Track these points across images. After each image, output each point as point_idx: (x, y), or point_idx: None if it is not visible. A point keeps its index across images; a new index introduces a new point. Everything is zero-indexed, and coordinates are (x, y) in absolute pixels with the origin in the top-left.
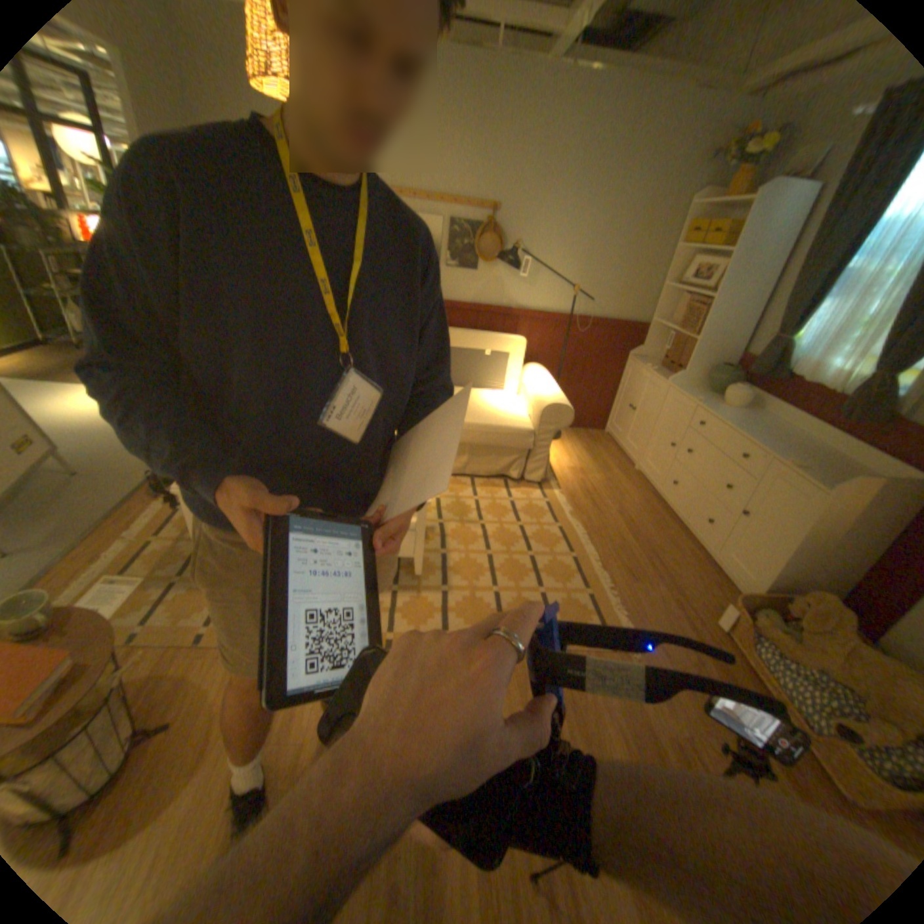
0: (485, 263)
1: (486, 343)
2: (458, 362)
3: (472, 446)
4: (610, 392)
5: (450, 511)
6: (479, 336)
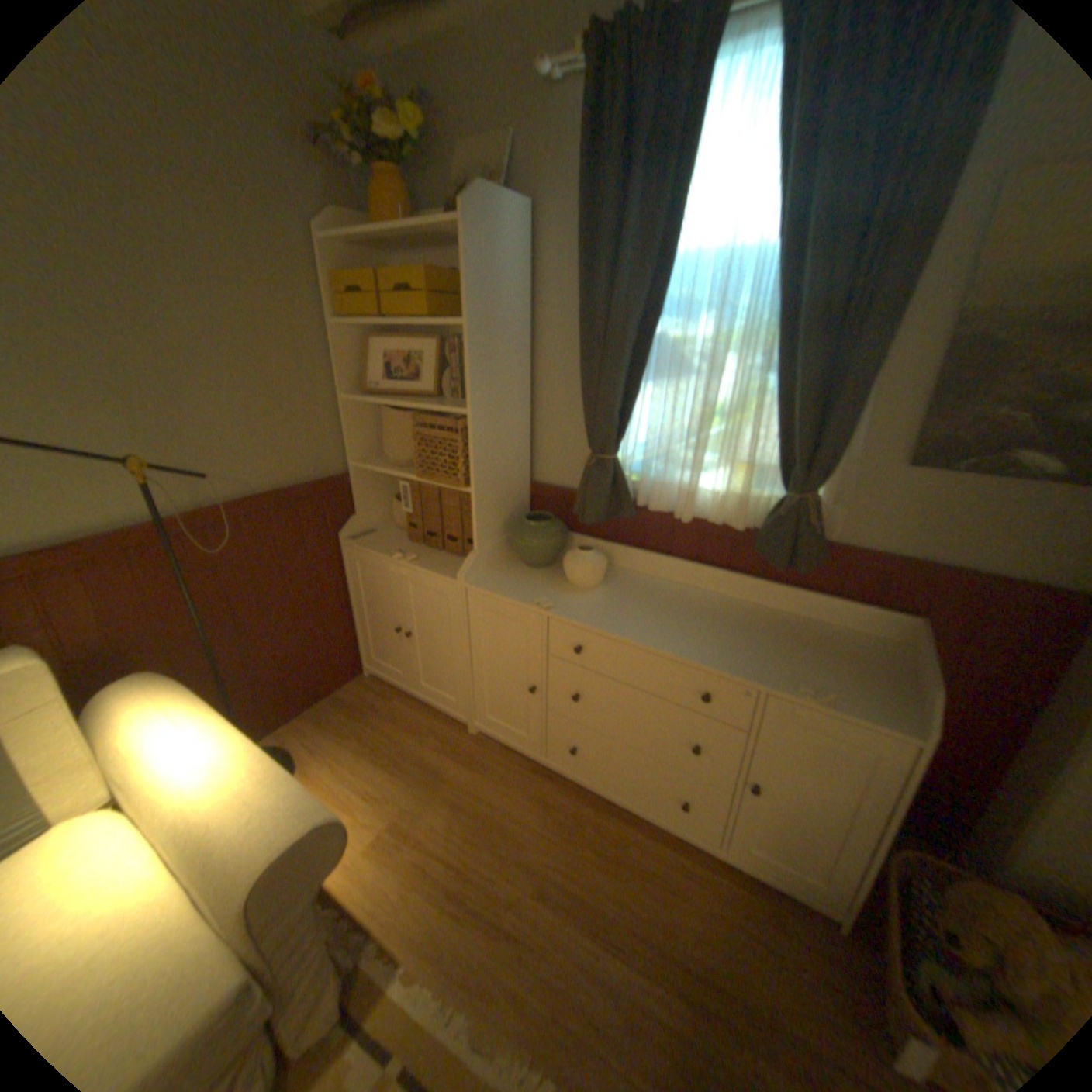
0: None
1: None
2: None
3: None
4: (340, 612)
5: None
6: None
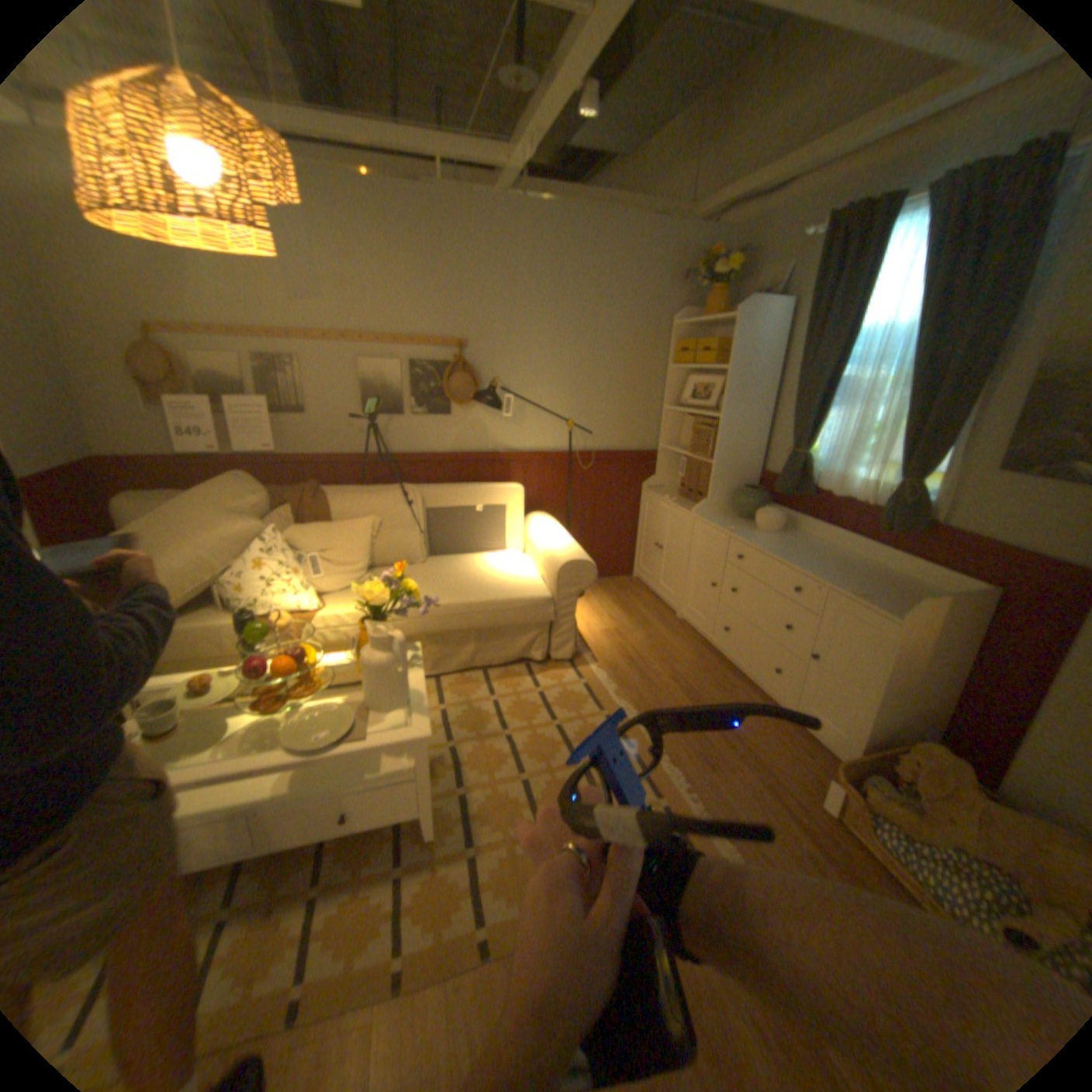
0: (459, 406)
1: (476, 498)
2: (445, 526)
3: (479, 630)
4: (630, 531)
5: (463, 724)
6: (466, 491)
